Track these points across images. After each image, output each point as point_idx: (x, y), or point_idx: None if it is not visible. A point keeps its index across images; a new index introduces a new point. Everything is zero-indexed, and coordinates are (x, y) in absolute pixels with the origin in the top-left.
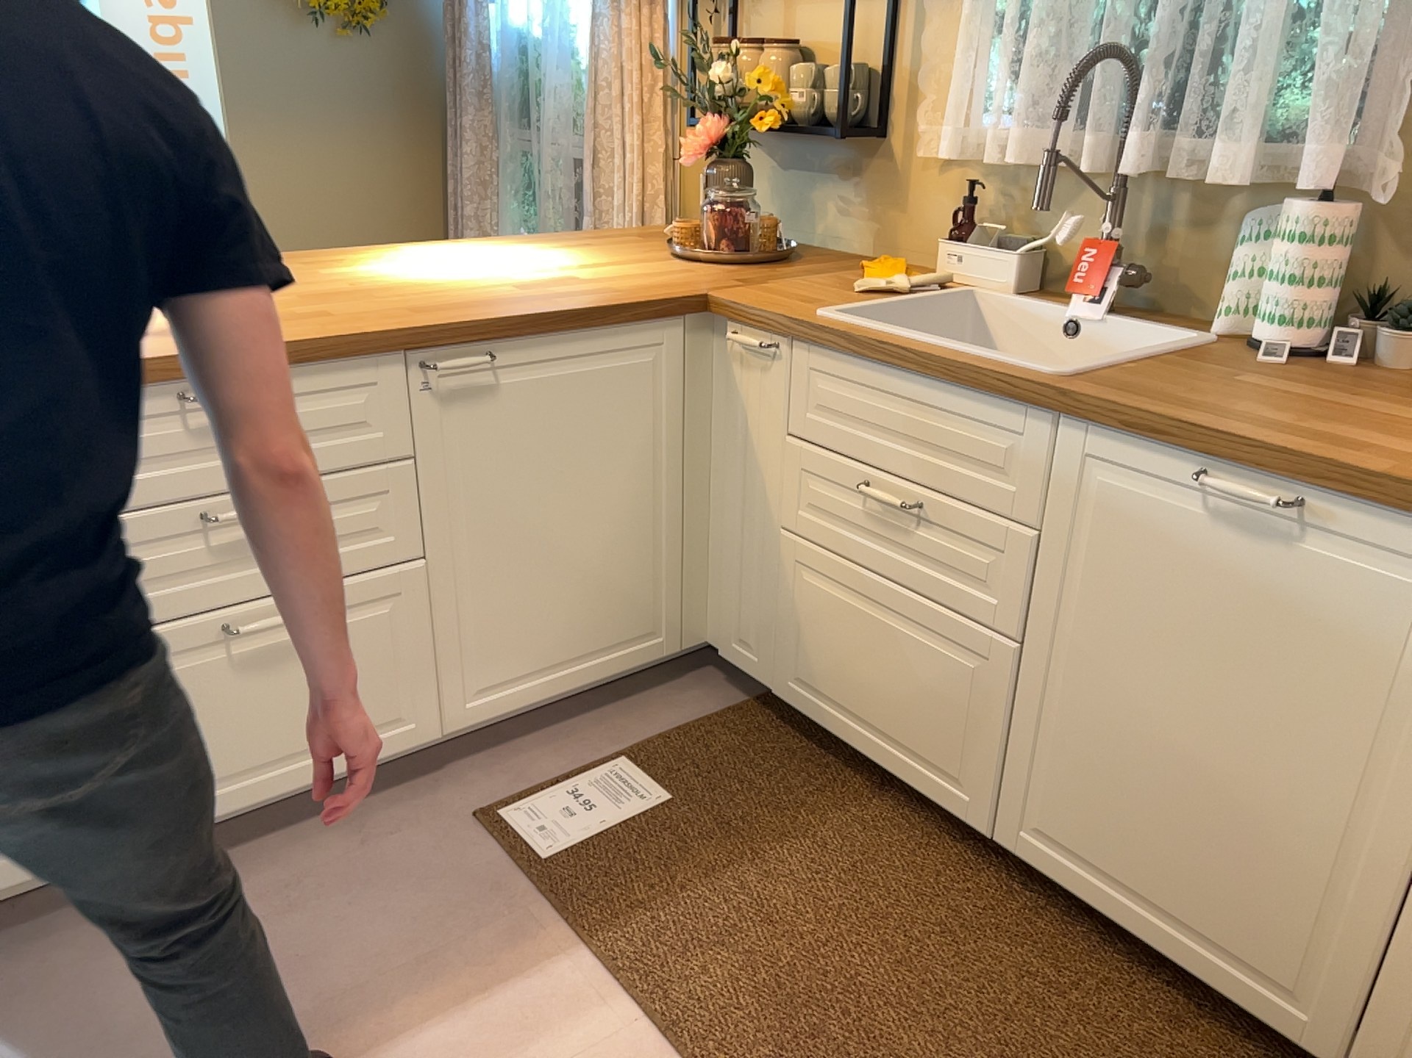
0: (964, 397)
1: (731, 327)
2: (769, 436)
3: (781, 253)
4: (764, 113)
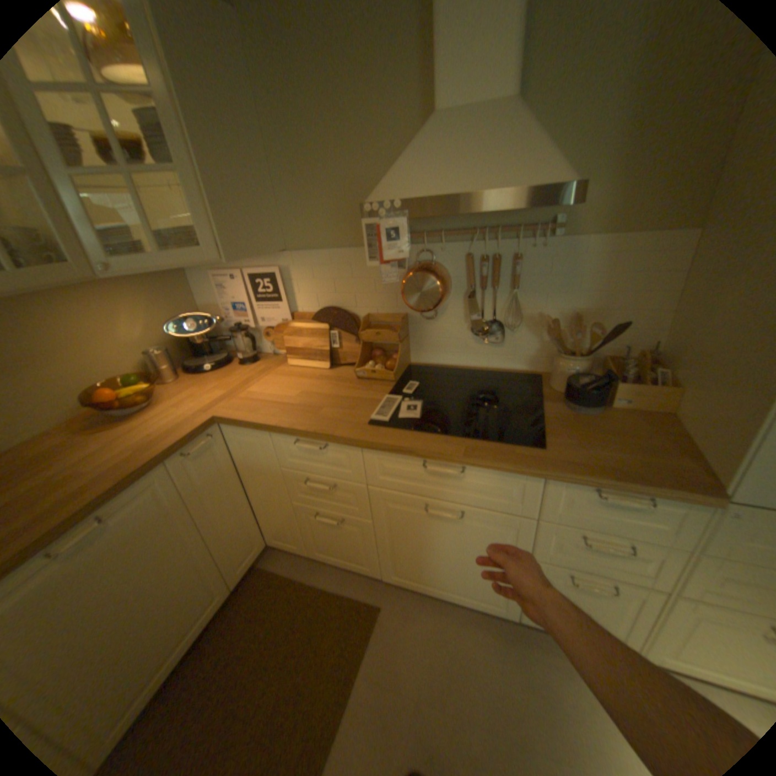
0: None
1: None
2: None
3: None
4: None
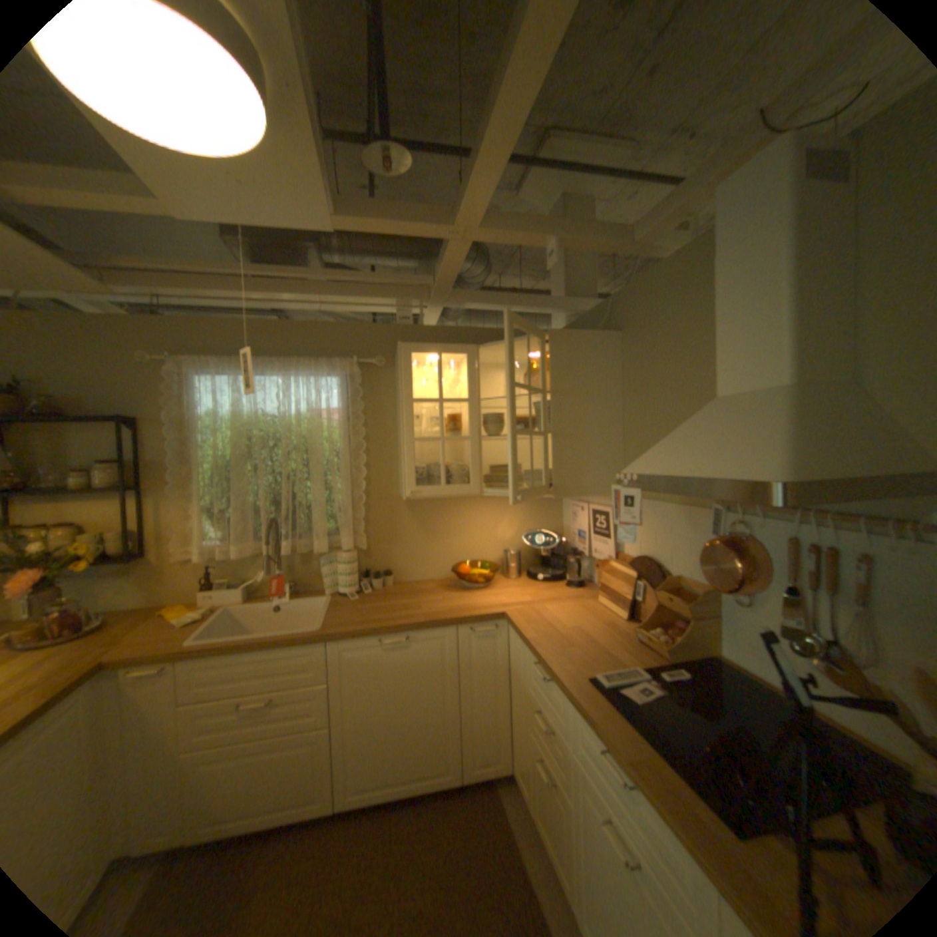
0: (283, 651)
1: (122, 671)
2: (162, 713)
3: (101, 623)
4: (78, 561)
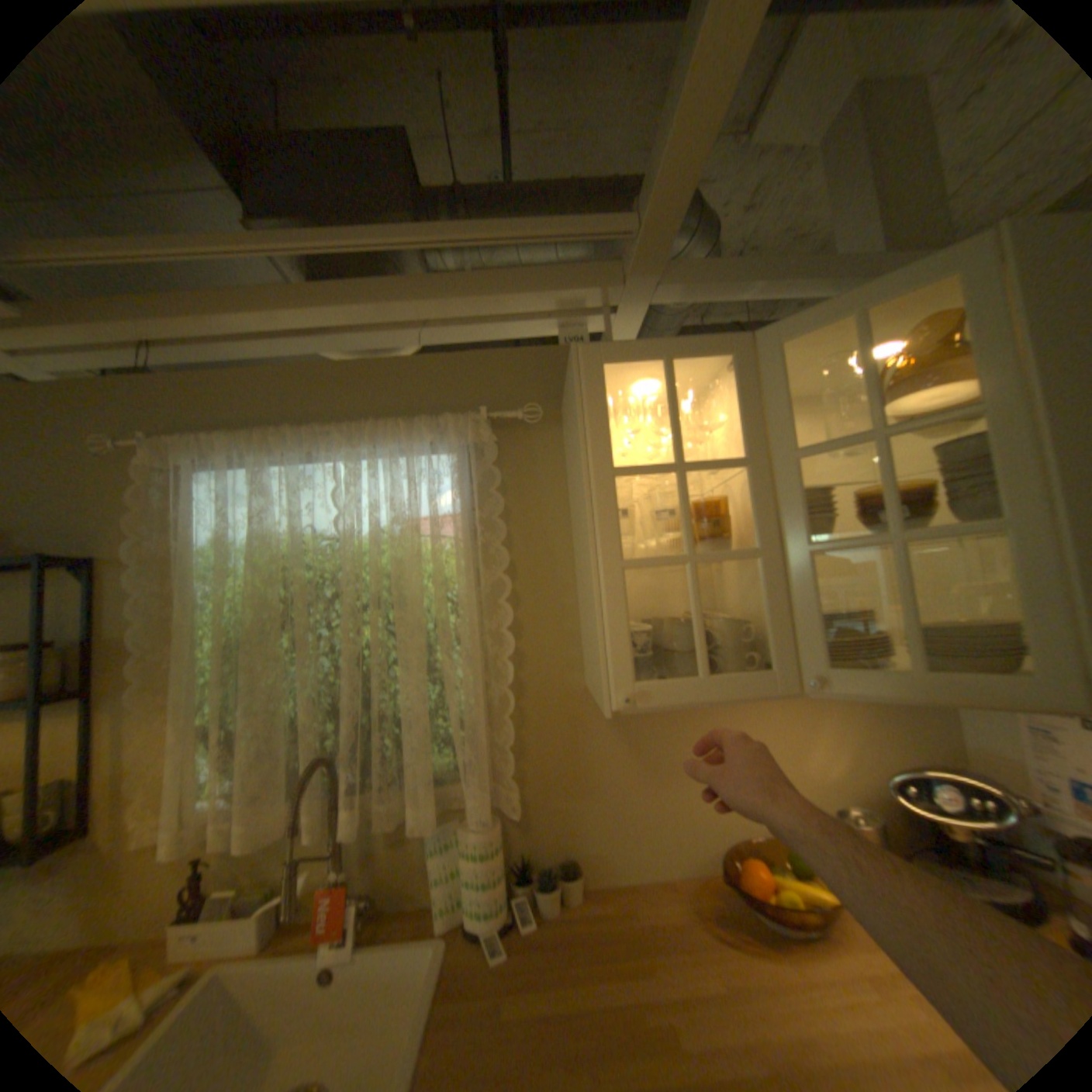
0: None
1: None
2: None
3: None
4: None
